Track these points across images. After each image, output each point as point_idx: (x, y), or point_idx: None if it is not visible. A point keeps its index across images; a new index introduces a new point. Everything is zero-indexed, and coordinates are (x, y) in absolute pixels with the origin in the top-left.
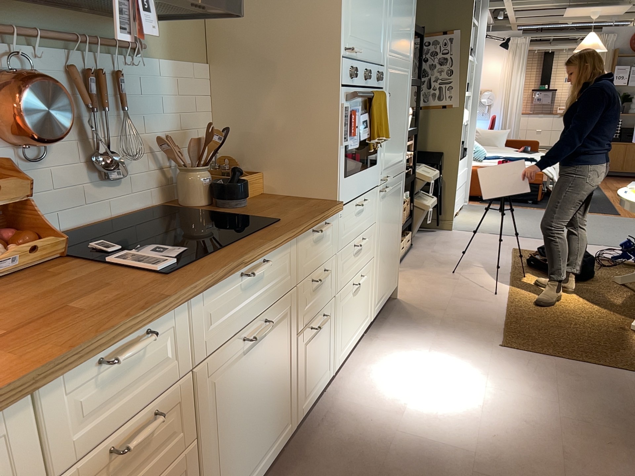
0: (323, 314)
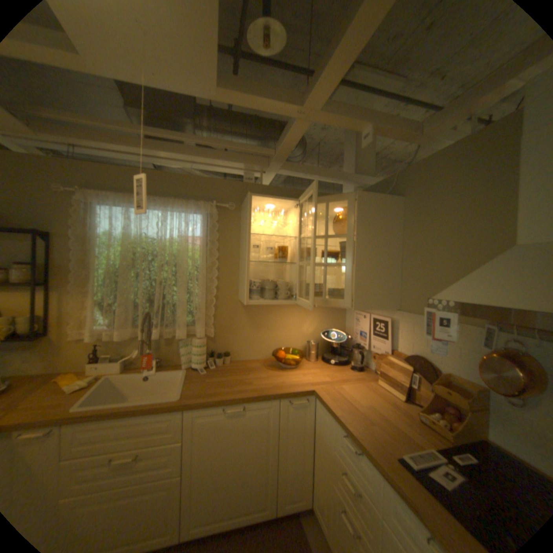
0: None
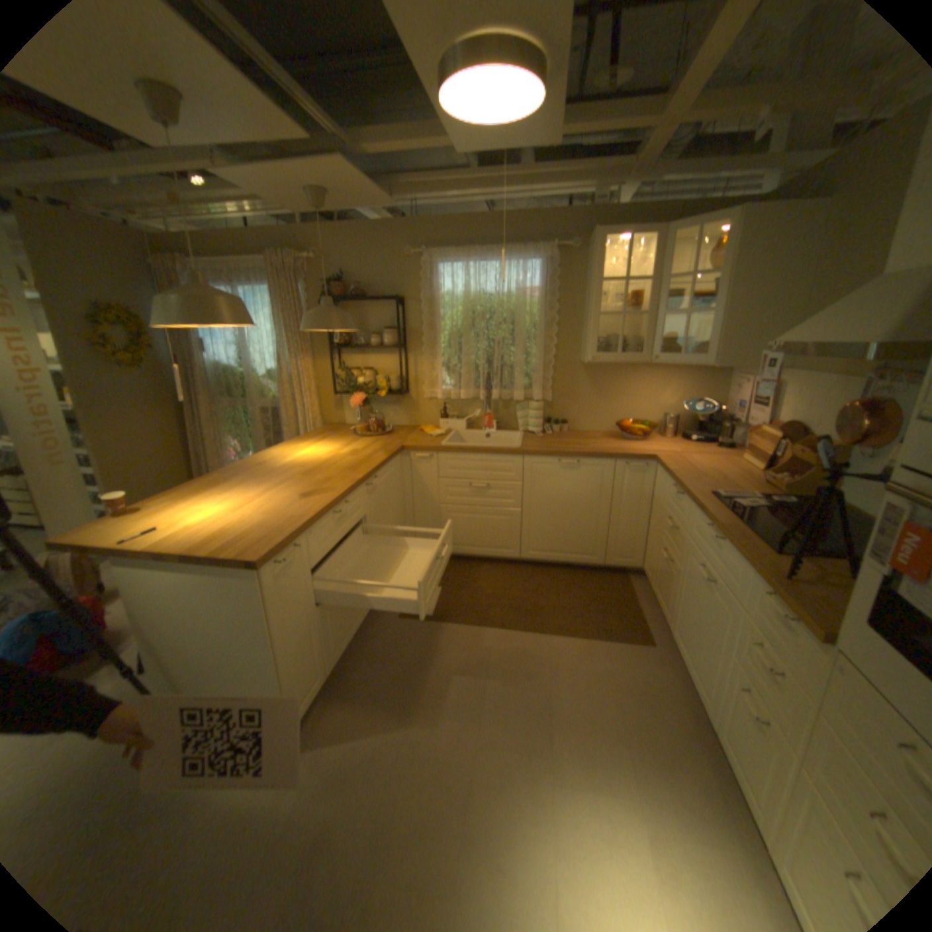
0: (768, 722)
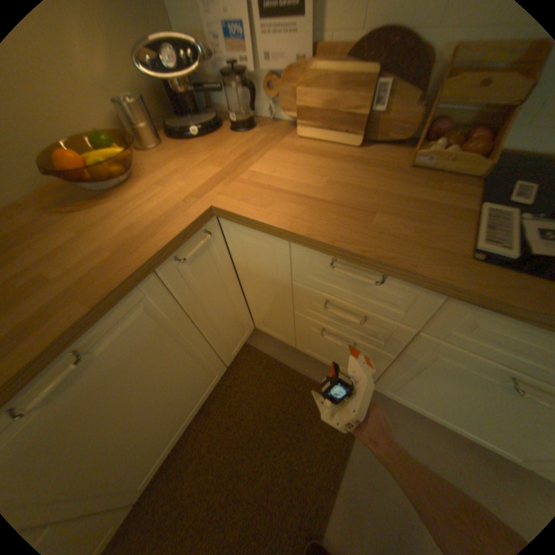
0: None
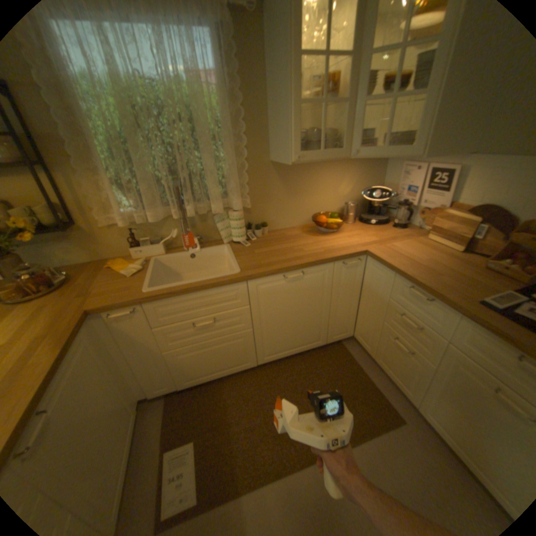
0: None
